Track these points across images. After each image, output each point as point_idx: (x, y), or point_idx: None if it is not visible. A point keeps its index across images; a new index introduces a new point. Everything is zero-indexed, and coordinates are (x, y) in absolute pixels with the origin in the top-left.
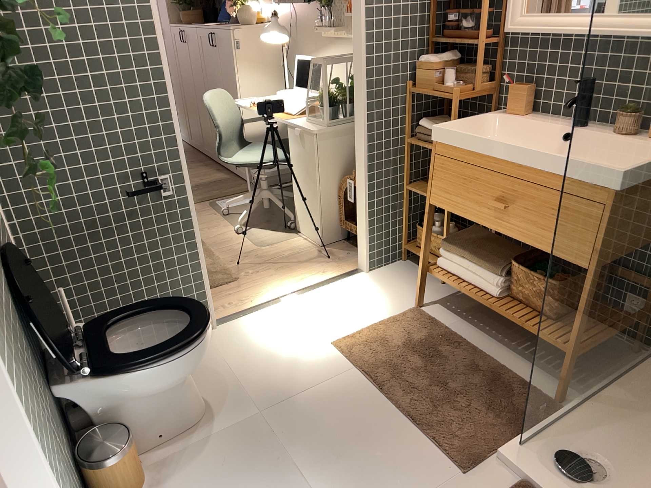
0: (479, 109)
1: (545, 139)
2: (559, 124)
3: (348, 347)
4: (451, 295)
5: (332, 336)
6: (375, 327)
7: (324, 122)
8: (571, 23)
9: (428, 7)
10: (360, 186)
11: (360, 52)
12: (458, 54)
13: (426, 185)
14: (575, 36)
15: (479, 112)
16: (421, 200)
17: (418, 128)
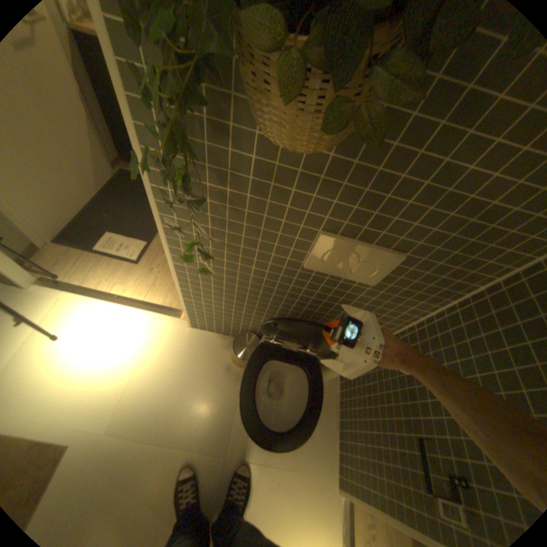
0: None
1: None
2: None
3: None
4: None
5: None
6: None
7: None
8: None
9: None
10: None
11: None
12: None
13: None
14: None
15: None
16: None
17: None
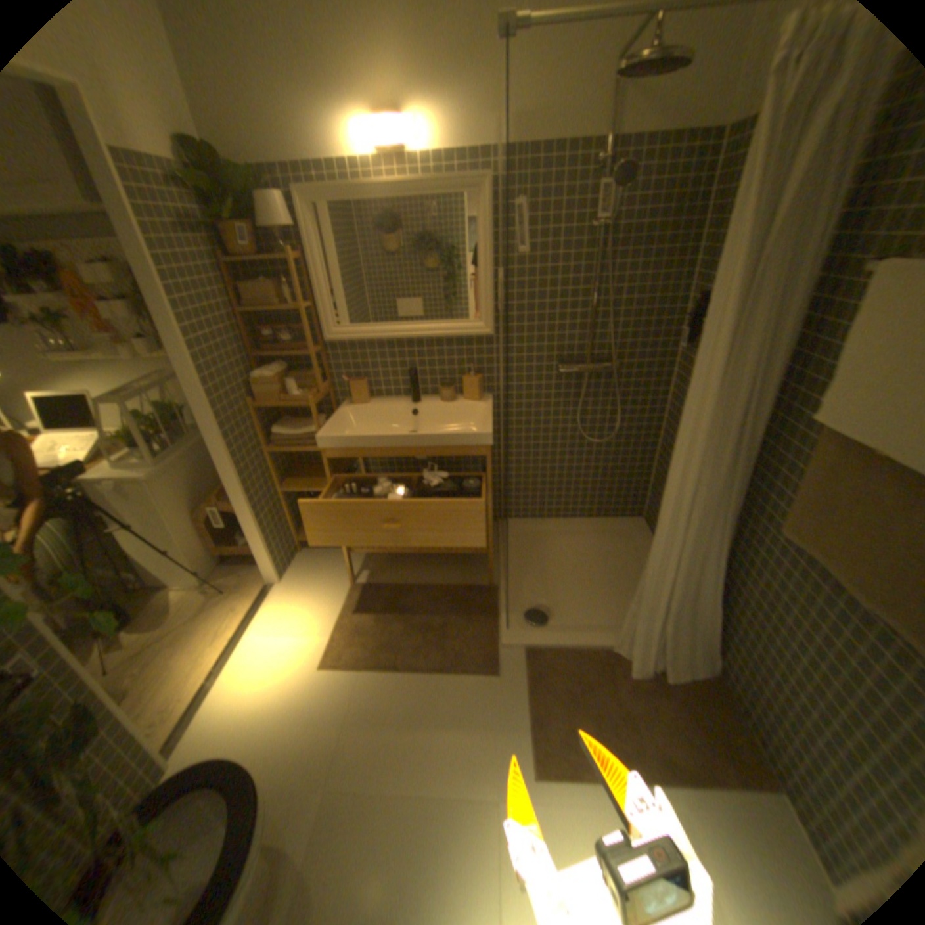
0: (325, 406)
1: (397, 417)
2: (400, 403)
3: (335, 662)
4: (365, 557)
5: (310, 663)
6: (340, 627)
7: (147, 465)
8: (395, 333)
9: (237, 325)
10: (242, 513)
11: (196, 387)
12: (278, 361)
13: (306, 483)
14: (402, 343)
15: (328, 408)
16: (292, 496)
17: (269, 436)
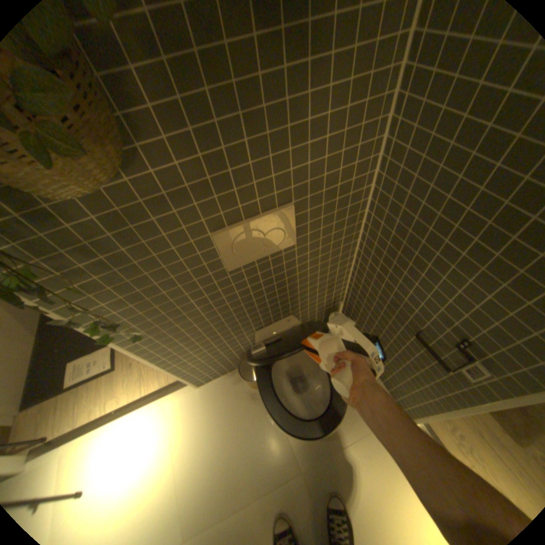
0: None
1: None
2: None
3: None
4: None
5: None
6: None
7: None
8: None
9: None
10: None
11: None
12: None
13: None
14: None
15: None
16: None
17: None
